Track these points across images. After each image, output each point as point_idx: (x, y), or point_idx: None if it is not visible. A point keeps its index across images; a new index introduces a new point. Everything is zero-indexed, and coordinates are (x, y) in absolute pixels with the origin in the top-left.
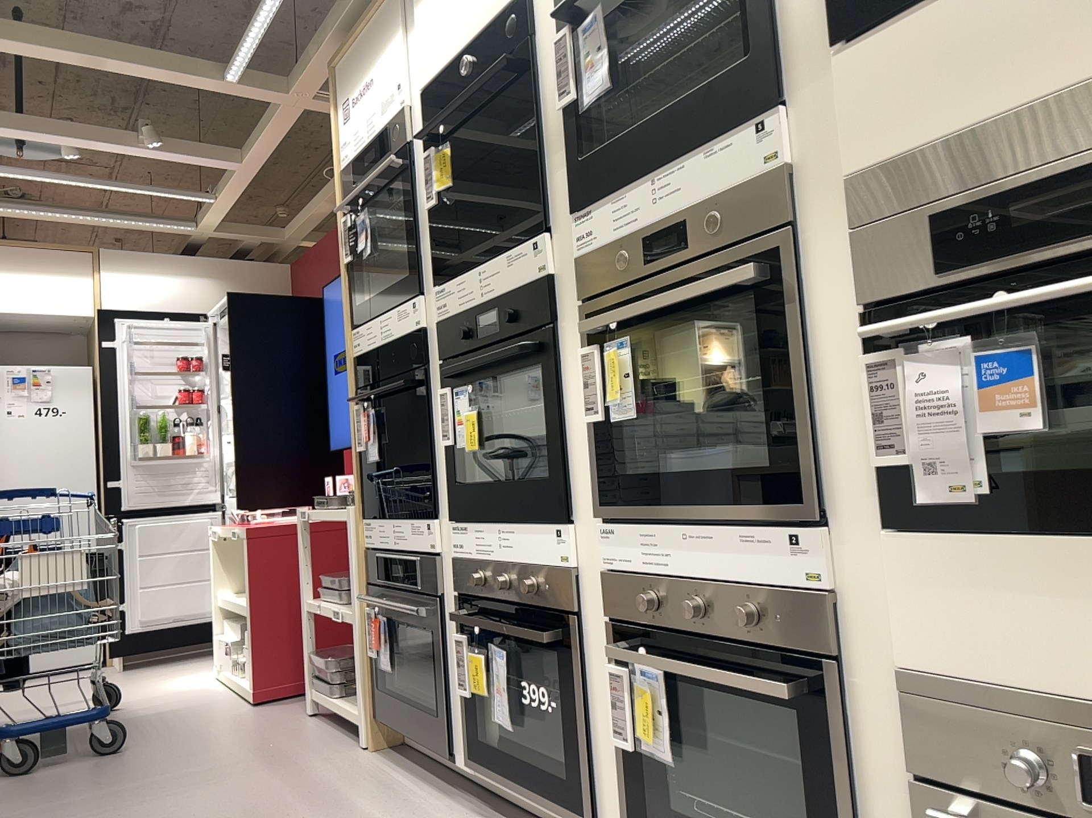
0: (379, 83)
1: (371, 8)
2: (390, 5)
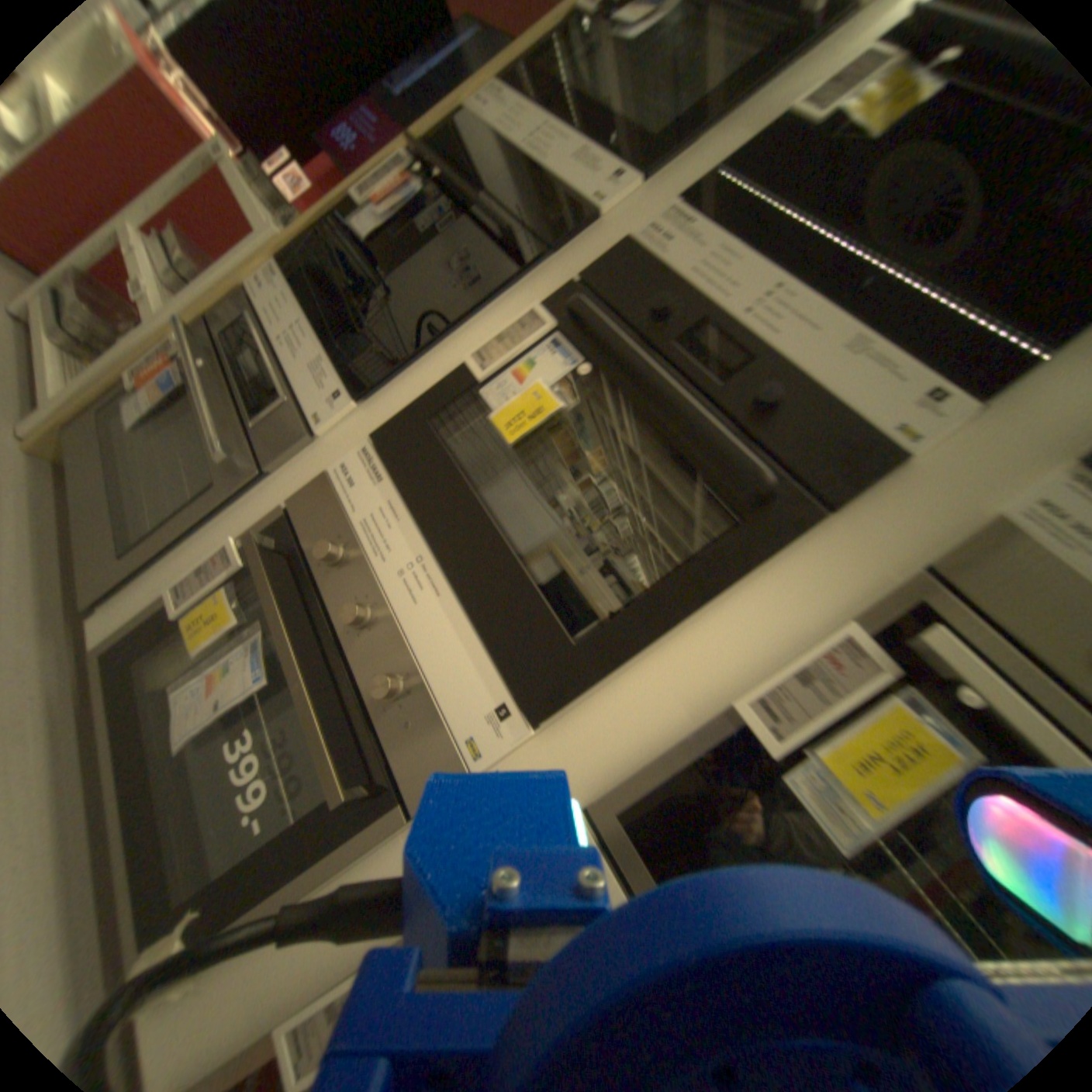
0: None
1: None
2: None
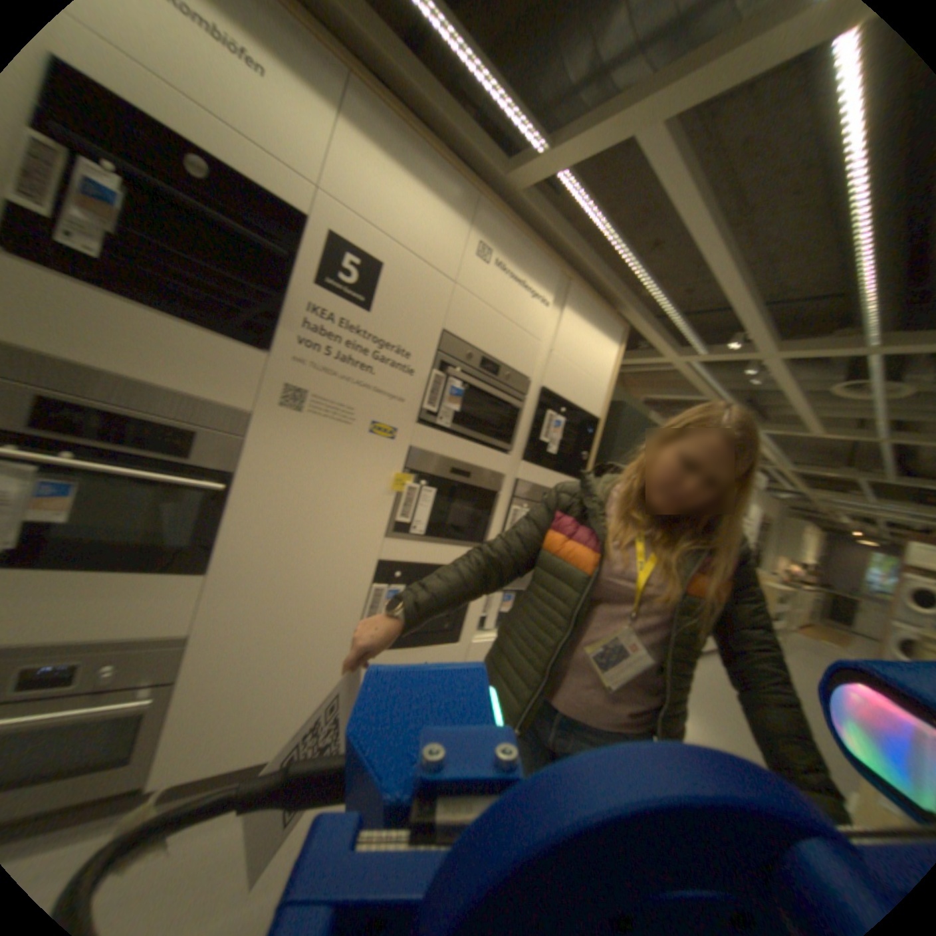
0: None
1: None
2: None
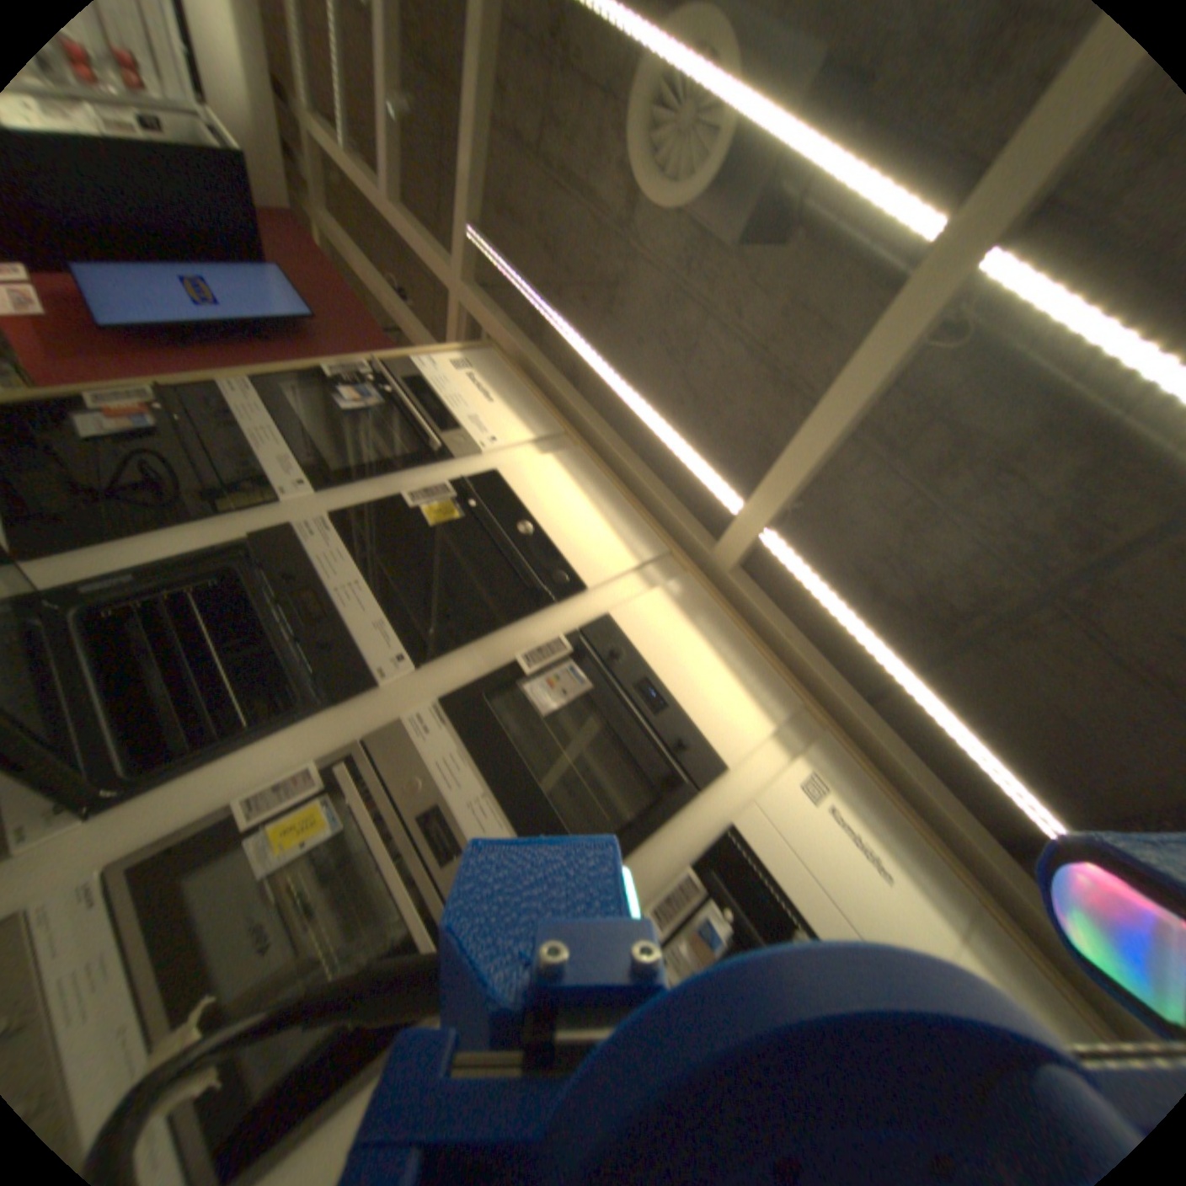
0: (490, 416)
1: (539, 392)
2: (548, 427)
